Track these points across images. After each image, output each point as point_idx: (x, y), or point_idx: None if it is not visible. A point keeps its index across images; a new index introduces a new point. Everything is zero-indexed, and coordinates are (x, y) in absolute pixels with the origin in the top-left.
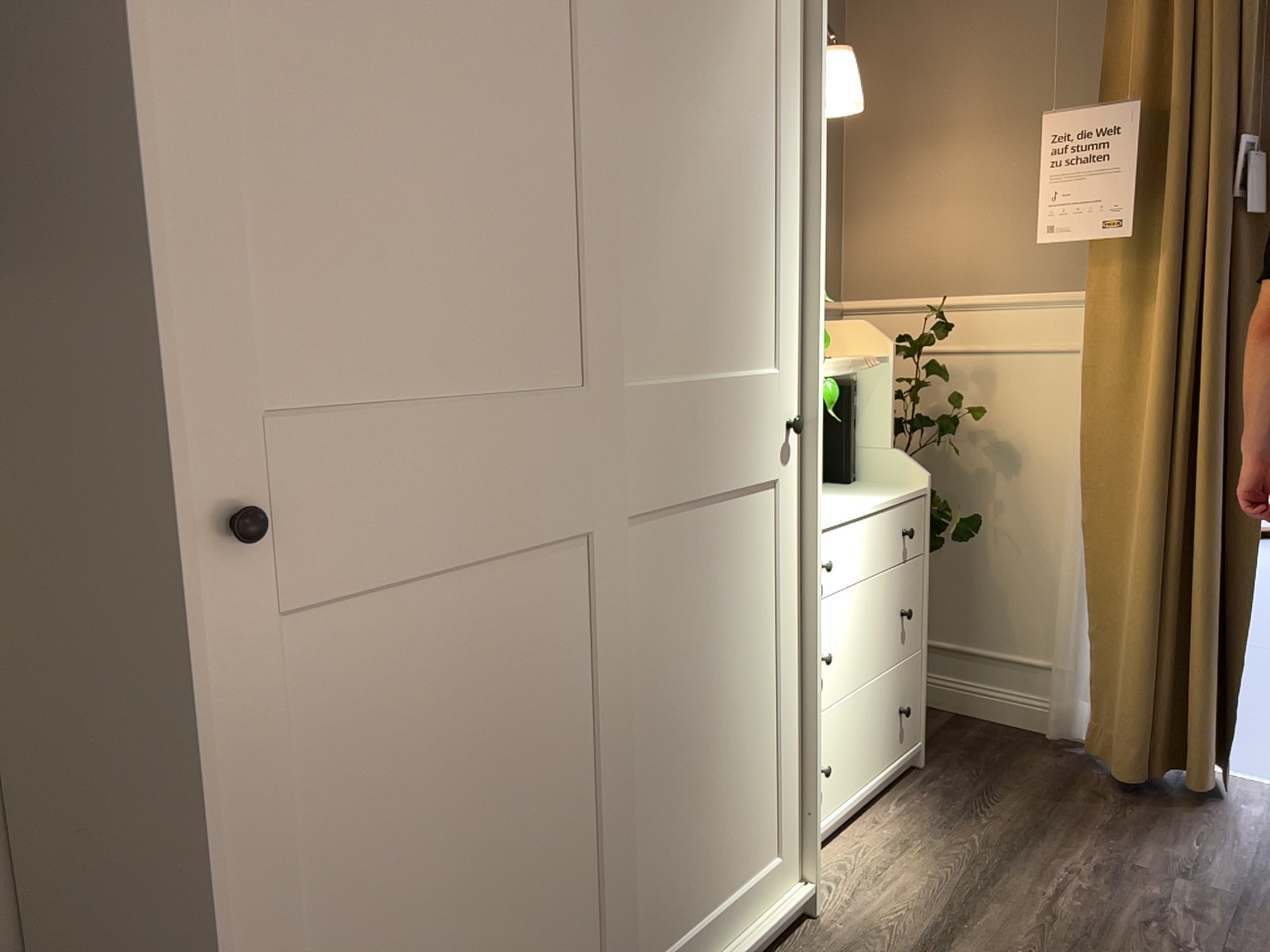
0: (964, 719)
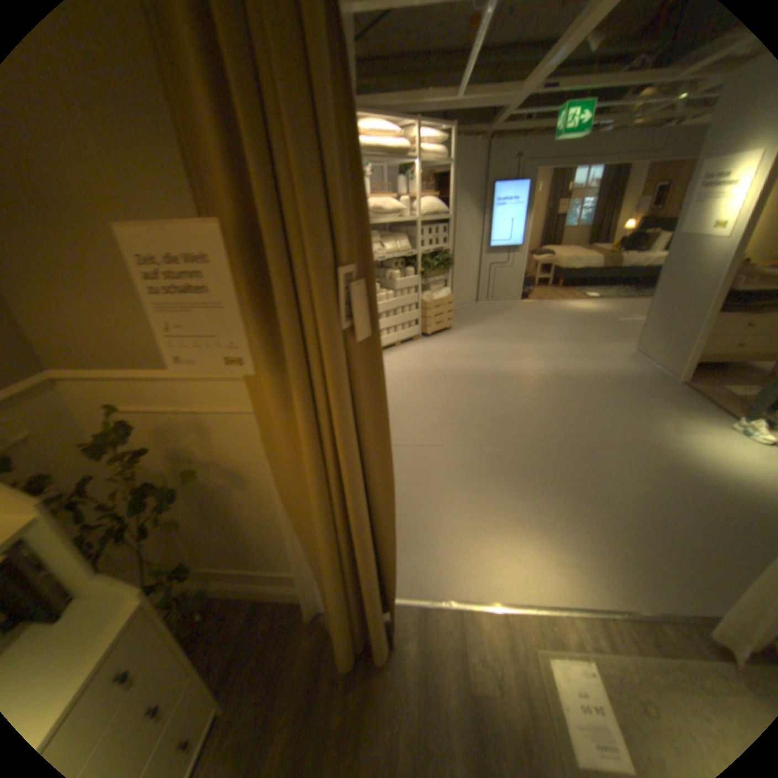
0: (261, 611)
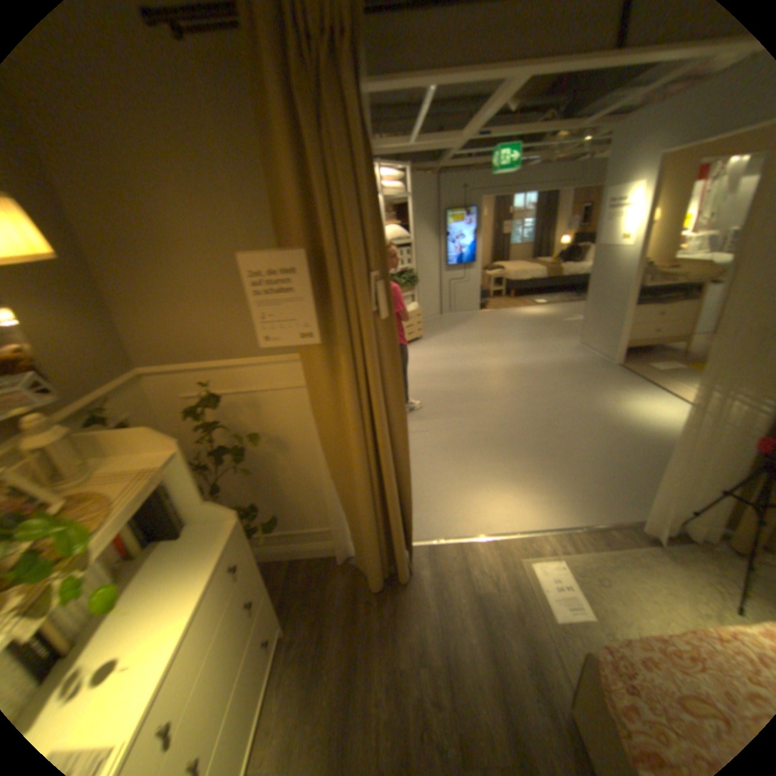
0: (299, 567)
